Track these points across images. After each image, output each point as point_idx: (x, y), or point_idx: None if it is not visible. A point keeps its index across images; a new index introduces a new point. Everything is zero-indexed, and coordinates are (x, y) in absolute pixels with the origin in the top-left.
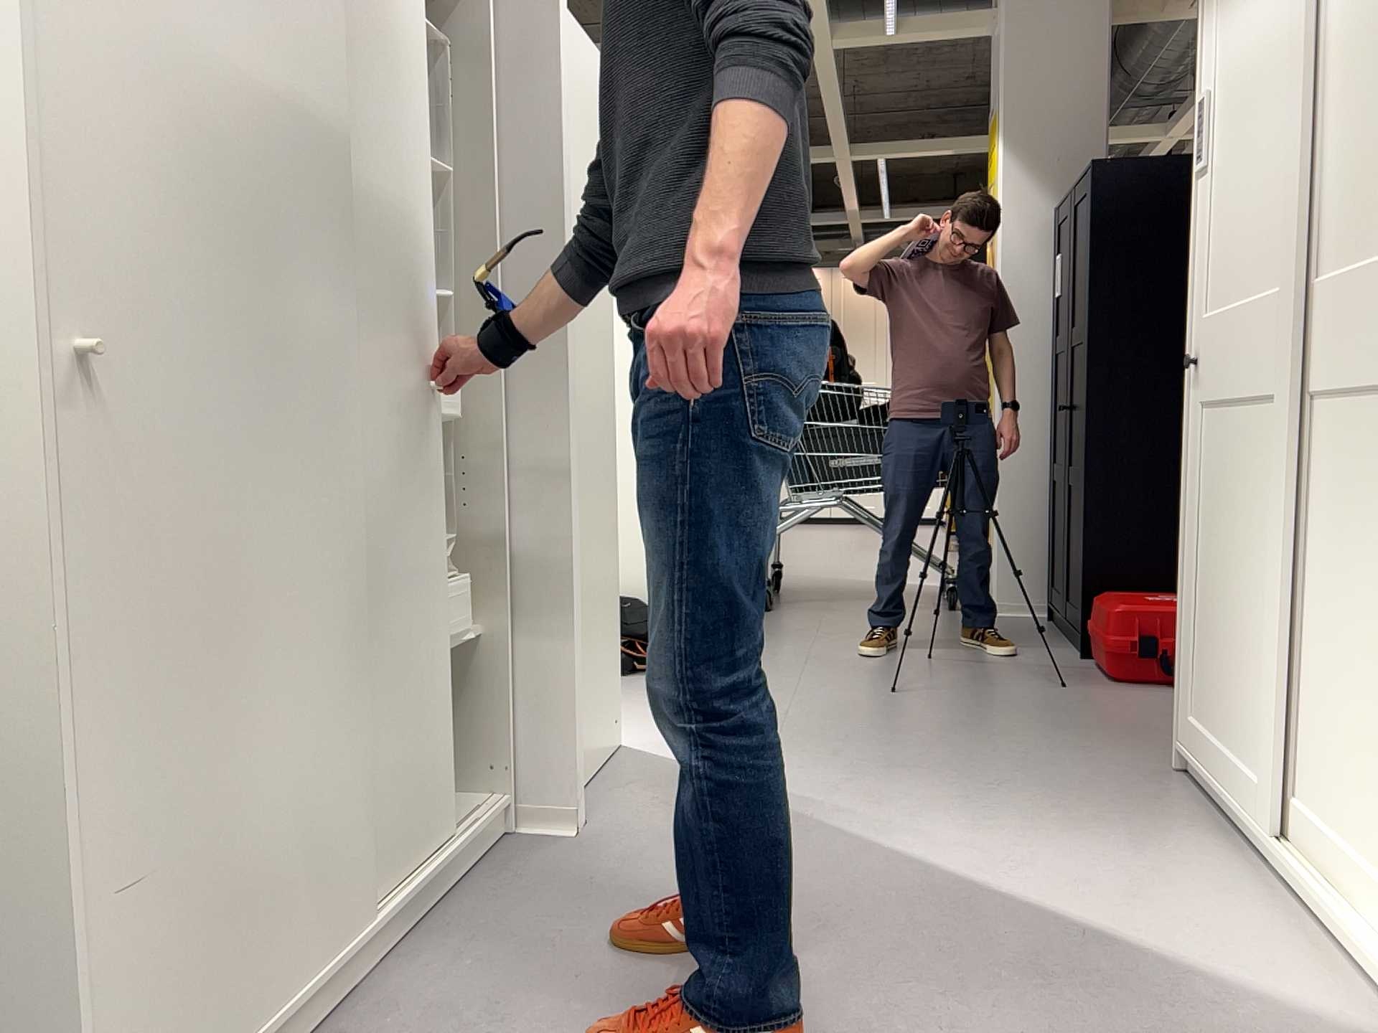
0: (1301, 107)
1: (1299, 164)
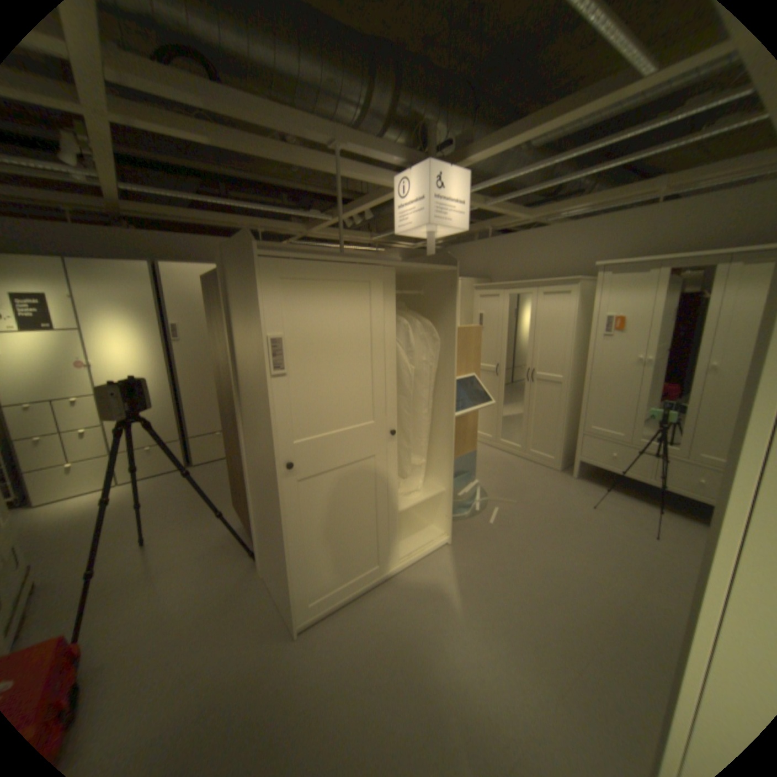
0: (384, 360)
1: (384, 378)
